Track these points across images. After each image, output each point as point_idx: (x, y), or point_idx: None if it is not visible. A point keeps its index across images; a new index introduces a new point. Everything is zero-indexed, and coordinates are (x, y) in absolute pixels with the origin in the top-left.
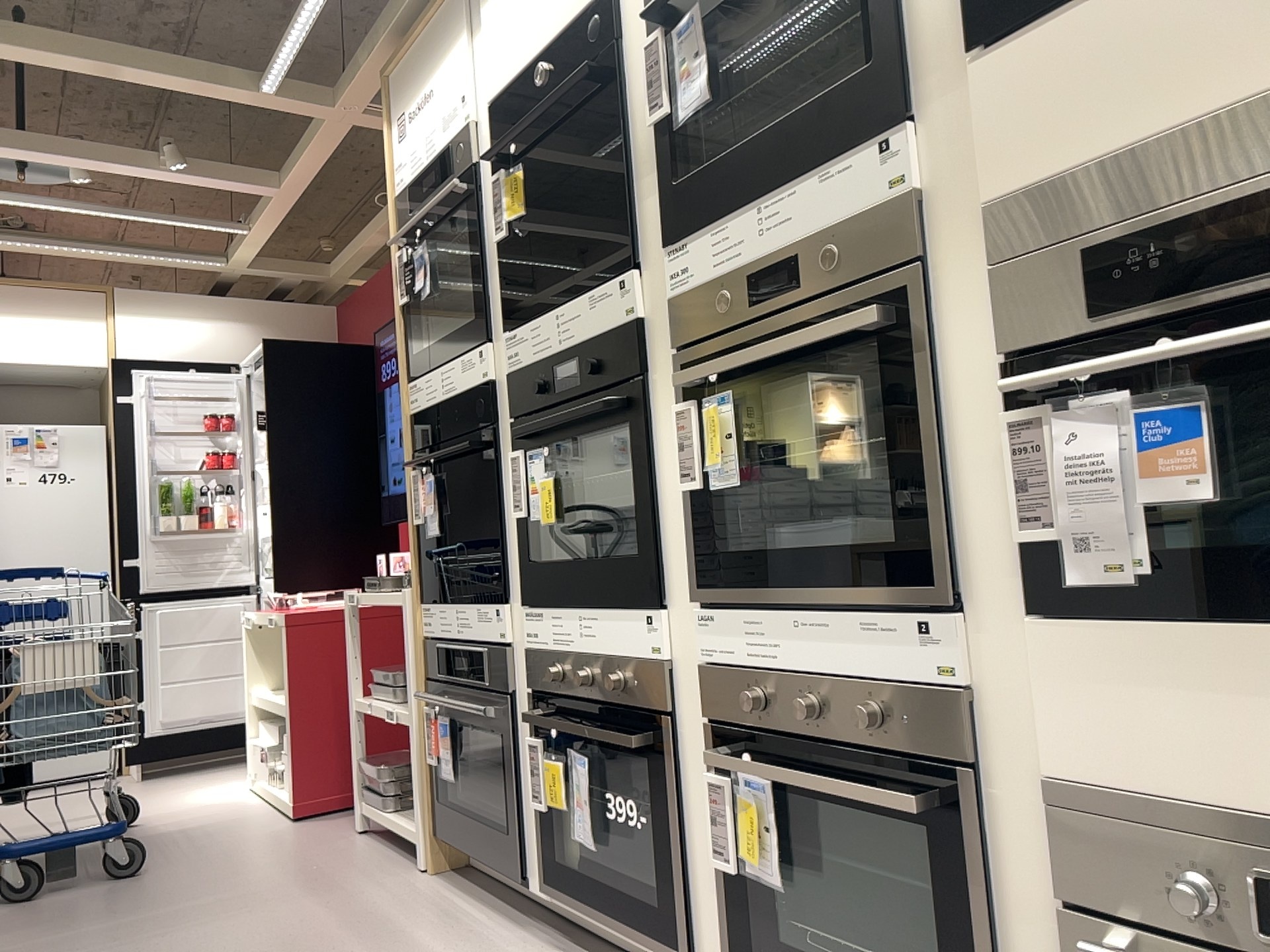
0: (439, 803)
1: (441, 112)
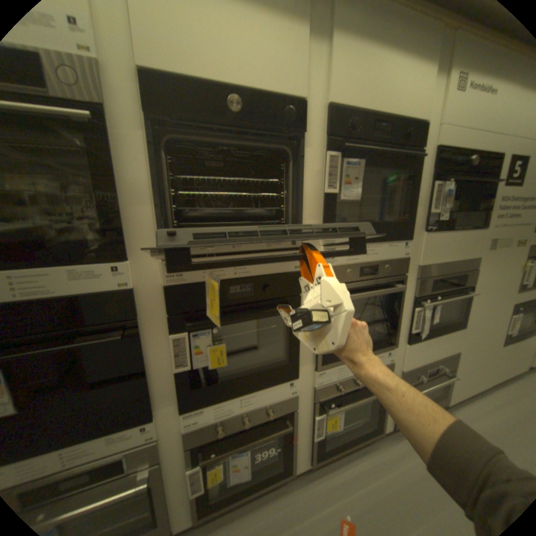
0: None
1: None
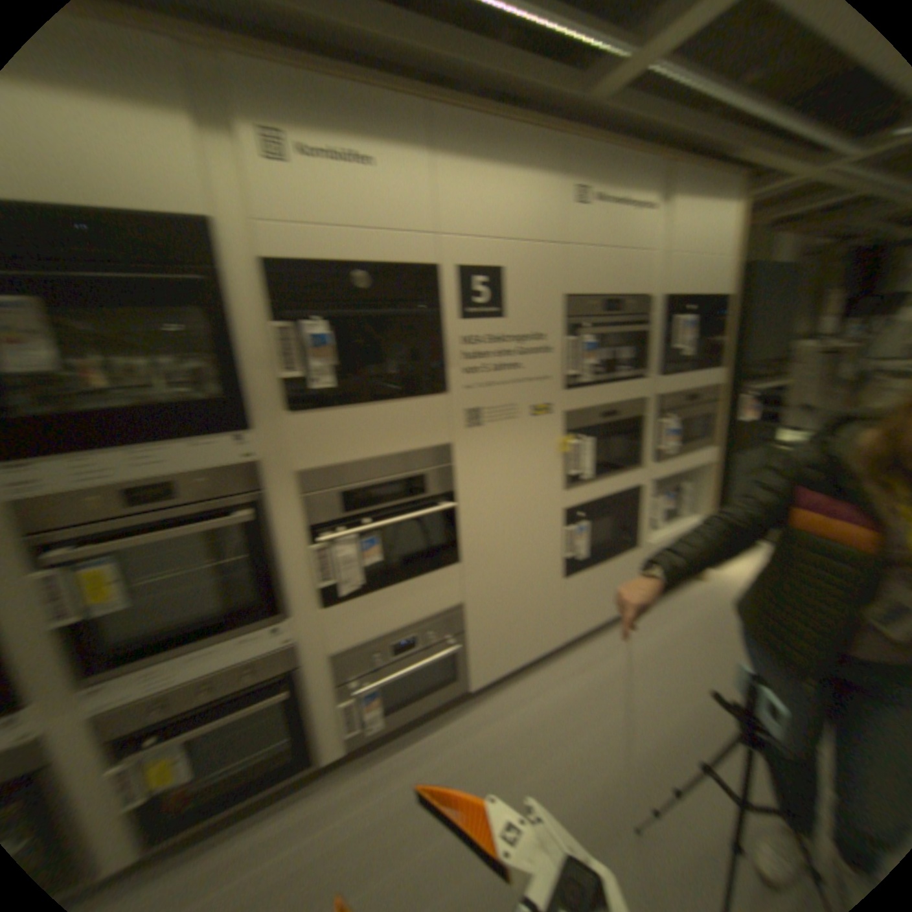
0: None
1: None
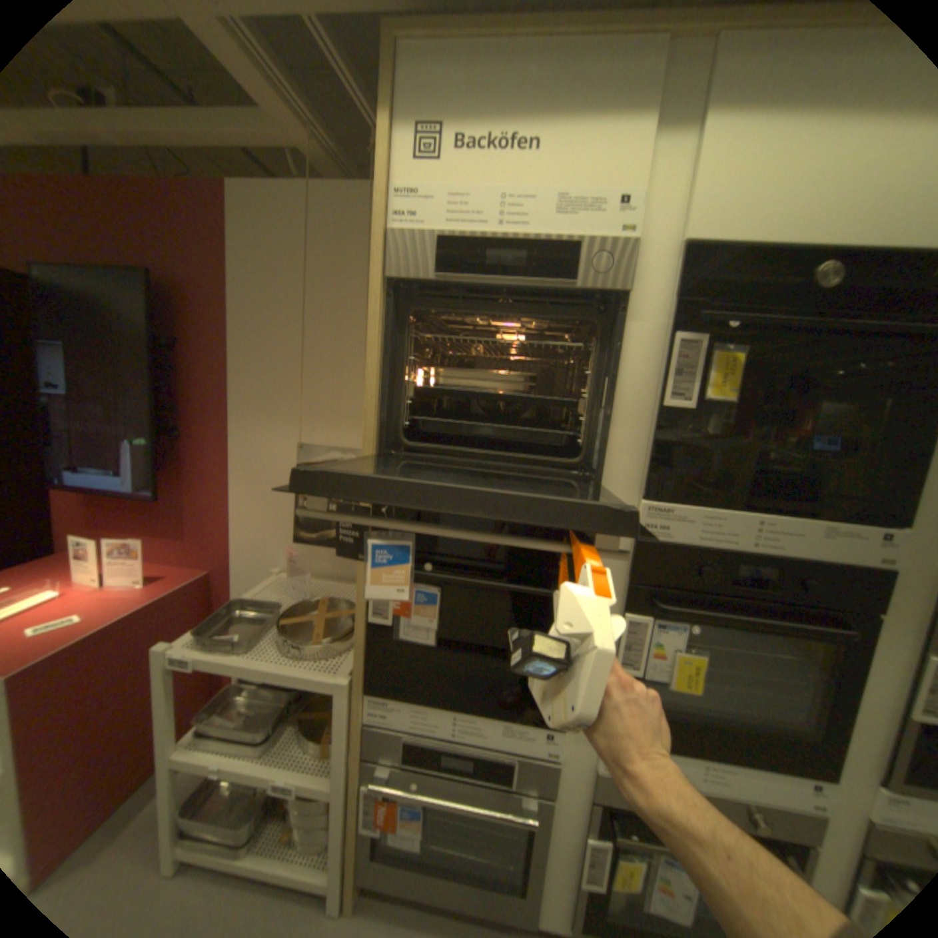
0: (373, 861)
1: (563, 180)
